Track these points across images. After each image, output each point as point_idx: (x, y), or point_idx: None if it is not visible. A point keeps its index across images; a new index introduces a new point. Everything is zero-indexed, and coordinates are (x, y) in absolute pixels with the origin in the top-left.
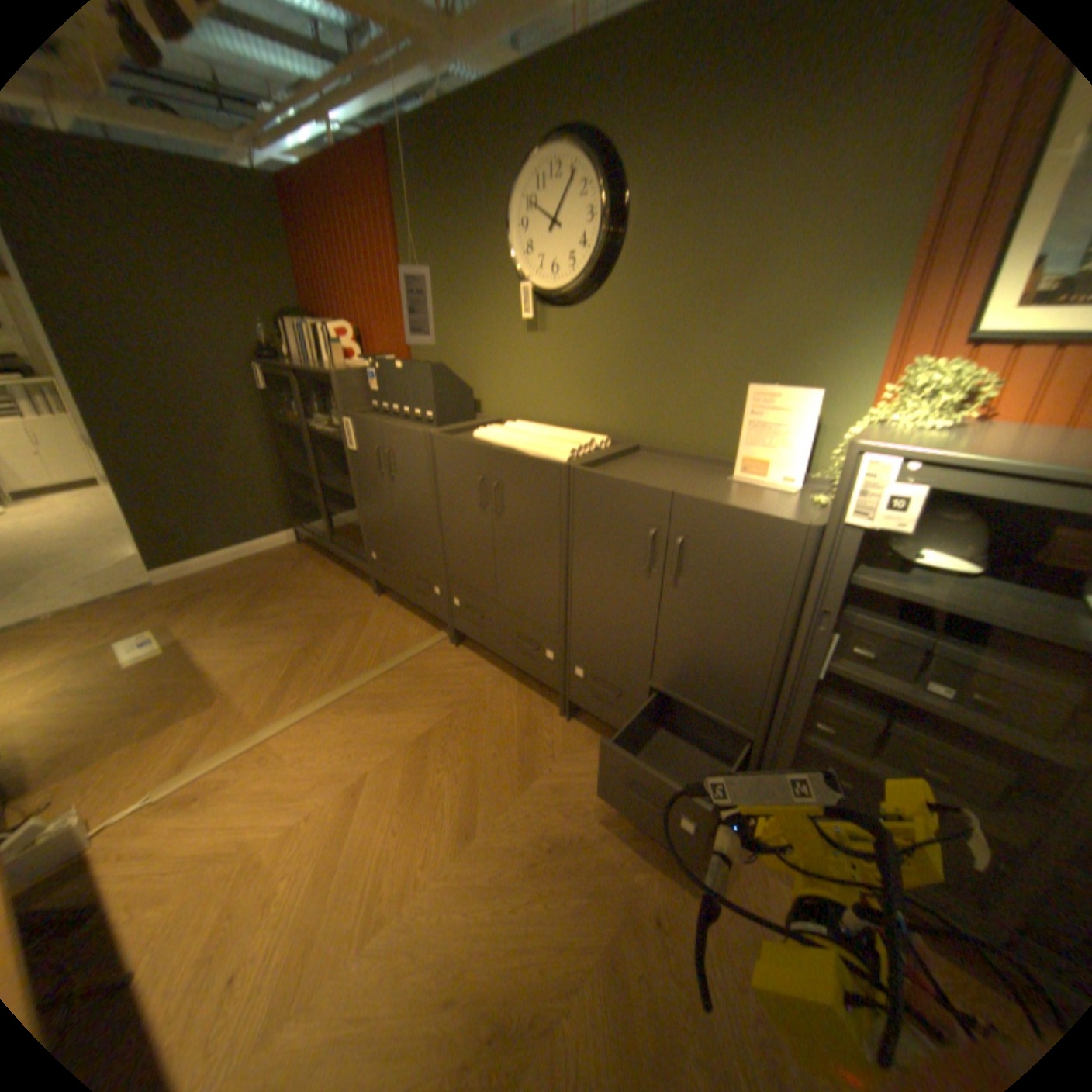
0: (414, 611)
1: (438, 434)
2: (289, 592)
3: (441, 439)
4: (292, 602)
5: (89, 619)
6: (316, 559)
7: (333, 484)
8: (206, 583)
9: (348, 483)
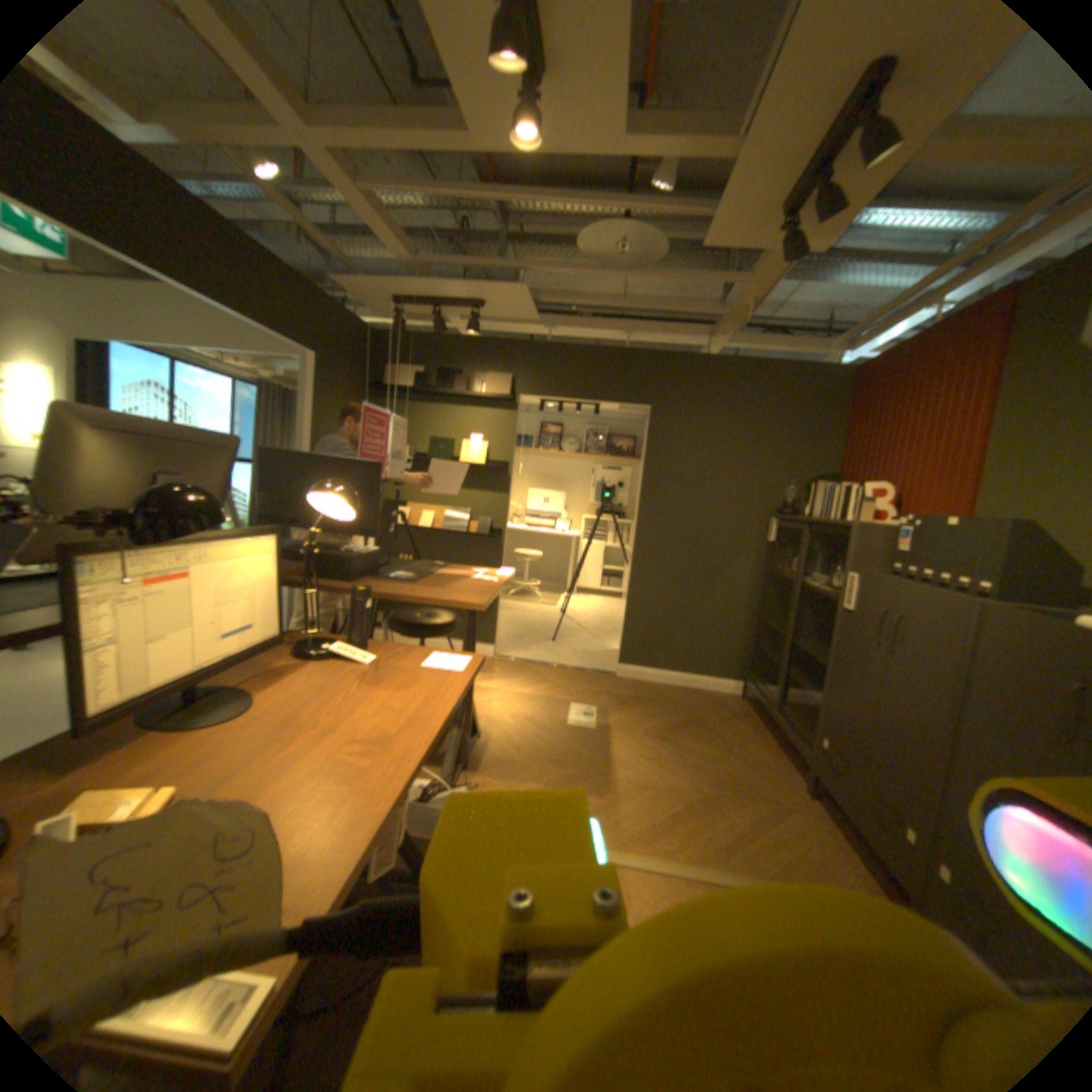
0: (853, 849)
1: (997, 608)
2: (711, 738)
3: (1002, 614)
4: (710, 749)
5: (566, 678)
6: (751, 722)
7: (805, 647)
8: (648, 693)
9: (822, 652)
